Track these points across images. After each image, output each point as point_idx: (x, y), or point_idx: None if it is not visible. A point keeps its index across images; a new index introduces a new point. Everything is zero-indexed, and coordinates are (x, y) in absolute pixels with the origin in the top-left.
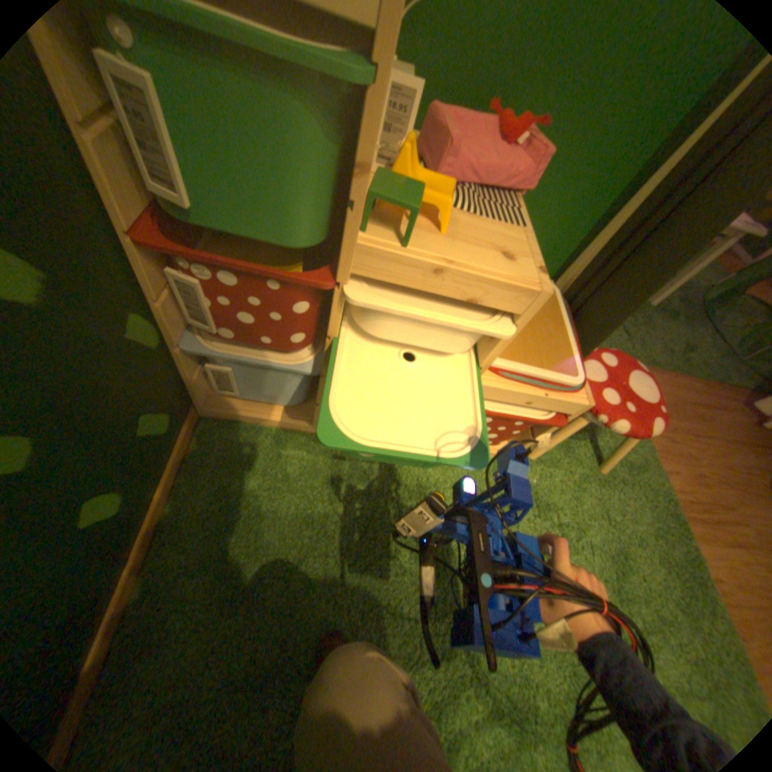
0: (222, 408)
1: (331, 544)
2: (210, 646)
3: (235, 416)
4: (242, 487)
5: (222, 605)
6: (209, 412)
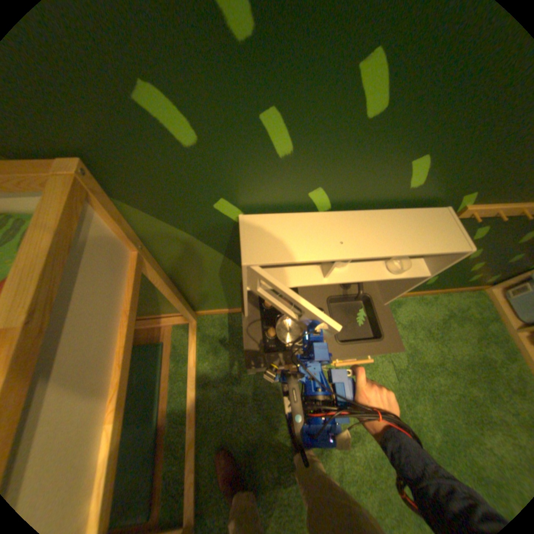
0: (494, 296)
1: (476, 352)
2: (433, 321)
3: (493, 302)
4: (473, 313)
5: (442, 320)
6: (487, 292)
